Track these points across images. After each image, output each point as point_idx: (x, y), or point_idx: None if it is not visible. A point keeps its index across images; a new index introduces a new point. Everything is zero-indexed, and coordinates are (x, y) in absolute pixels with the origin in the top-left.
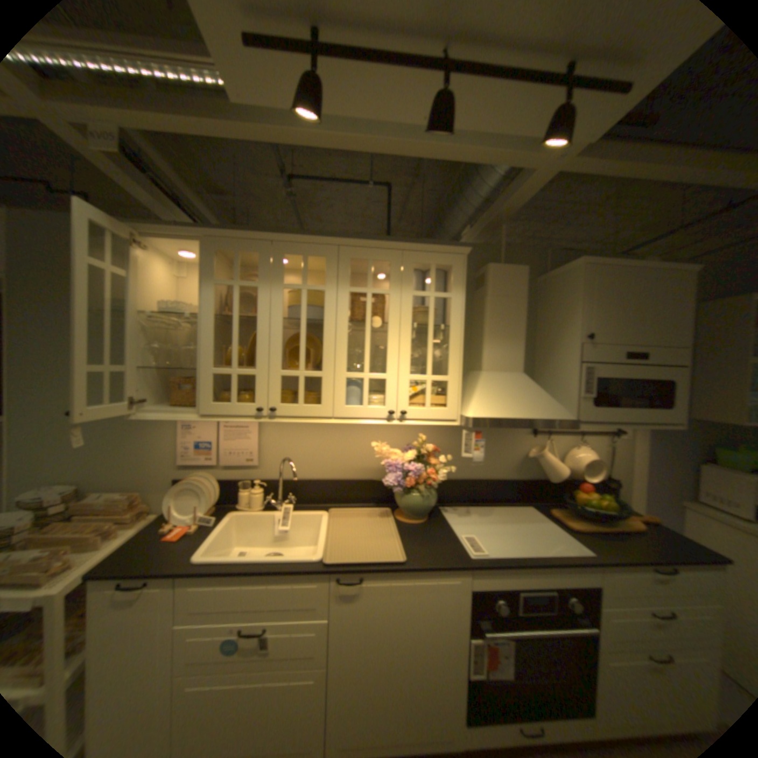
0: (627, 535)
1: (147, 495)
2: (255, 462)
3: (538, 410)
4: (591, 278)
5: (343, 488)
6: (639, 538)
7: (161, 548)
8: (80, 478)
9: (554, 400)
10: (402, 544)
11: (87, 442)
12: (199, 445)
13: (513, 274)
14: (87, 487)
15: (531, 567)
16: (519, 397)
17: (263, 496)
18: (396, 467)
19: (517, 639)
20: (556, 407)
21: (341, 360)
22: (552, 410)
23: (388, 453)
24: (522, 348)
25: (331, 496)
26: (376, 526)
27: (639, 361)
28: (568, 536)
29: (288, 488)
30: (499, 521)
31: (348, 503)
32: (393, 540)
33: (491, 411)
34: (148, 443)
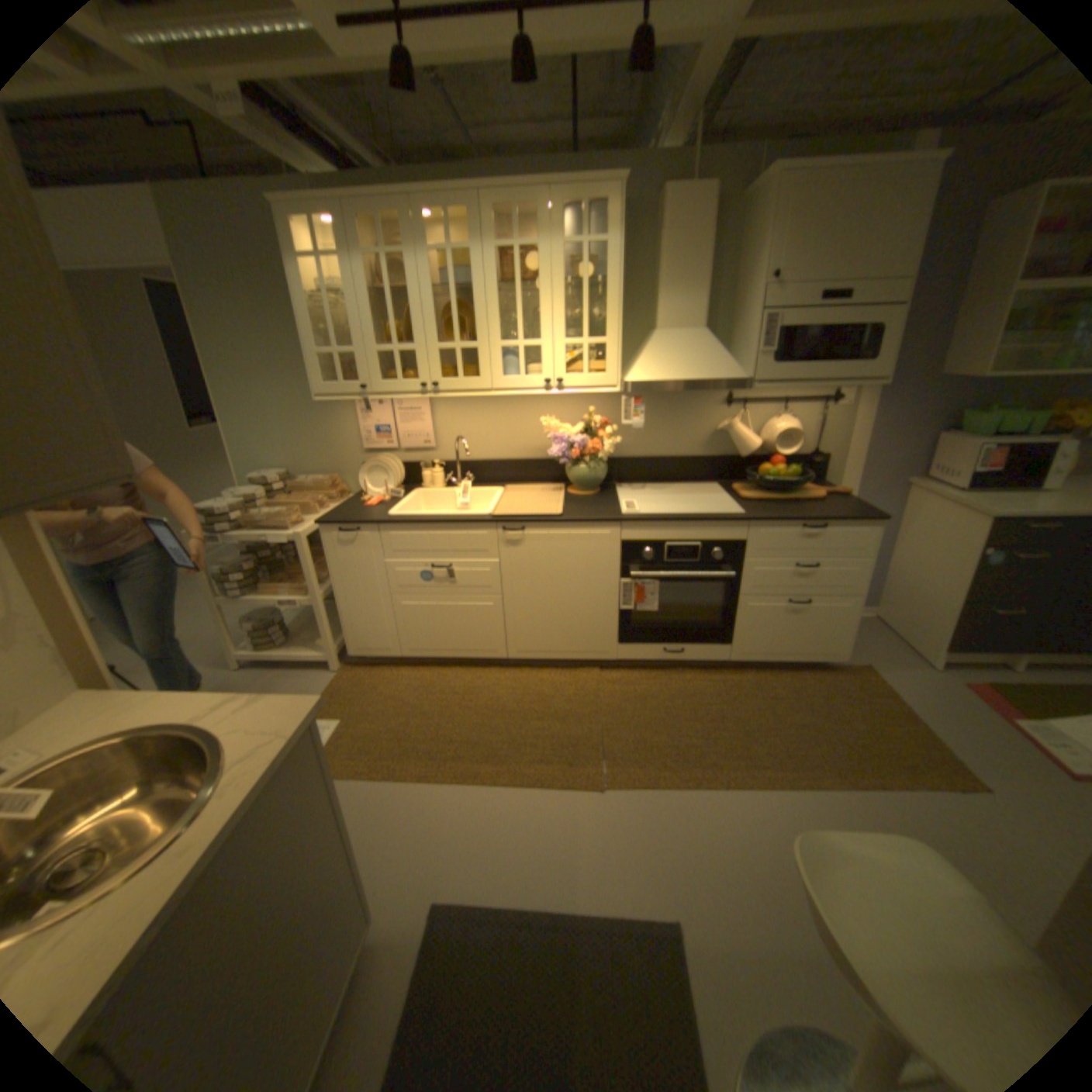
0: (800, 501)
1: (344, 479)
2: (432, 444)
3: (707, 370)
4: (784, 193)
5: (518, 468)
6: (811, 503)
7: (364, 510)
8: (286, 464)
9: (730, 358)
10: (564, 507)
11: (283, 431)
12: (378, 430)
13: (696, 196)
14: (293, 471)
15: (675, 519)
16: (689, 357)
17: (444, 477)
18: (562, 441)
19: (657, 576)
20: (729, 366)
21: (498, 329)
22: (722, 370)
23: (558, 428)
24: (704, 297)
25: (507, 477)
26: (545, 497)
27: (838, 301)
28: (733, 502)
29: (466, 469)
30: (673, 494)
31: (525, 482)
32: (557, 505)
33: (652, 375)
34: (334, 429)
